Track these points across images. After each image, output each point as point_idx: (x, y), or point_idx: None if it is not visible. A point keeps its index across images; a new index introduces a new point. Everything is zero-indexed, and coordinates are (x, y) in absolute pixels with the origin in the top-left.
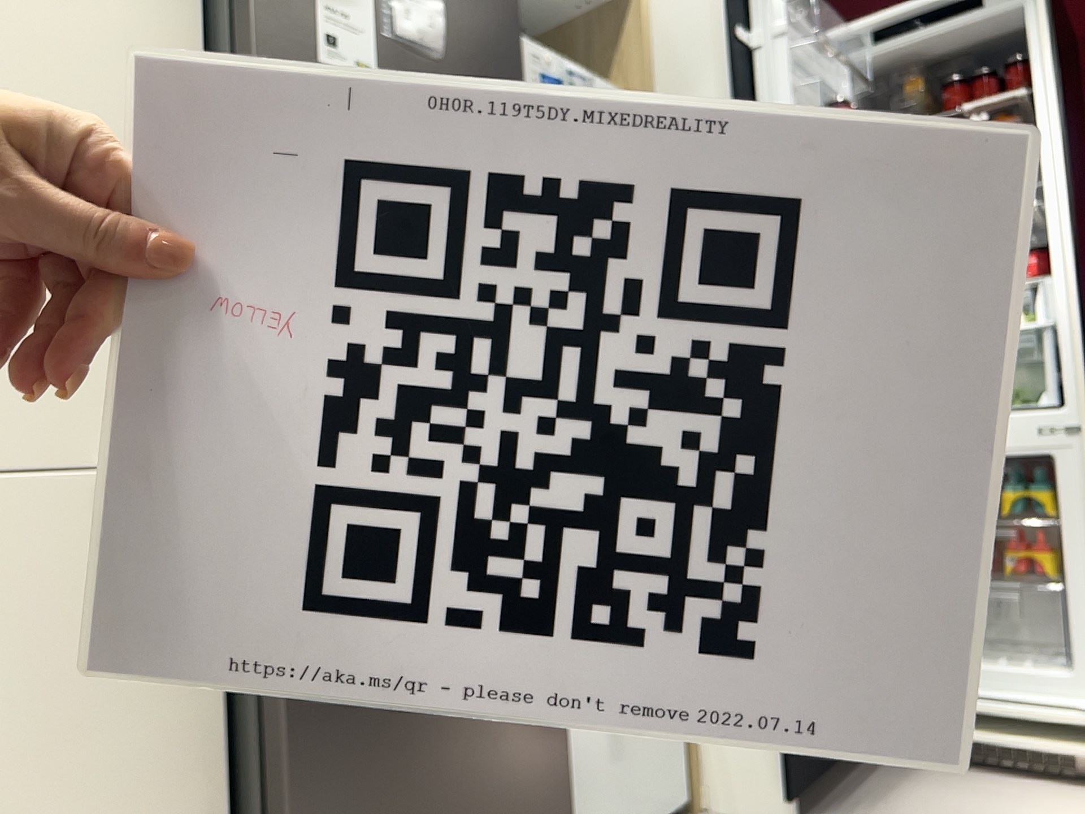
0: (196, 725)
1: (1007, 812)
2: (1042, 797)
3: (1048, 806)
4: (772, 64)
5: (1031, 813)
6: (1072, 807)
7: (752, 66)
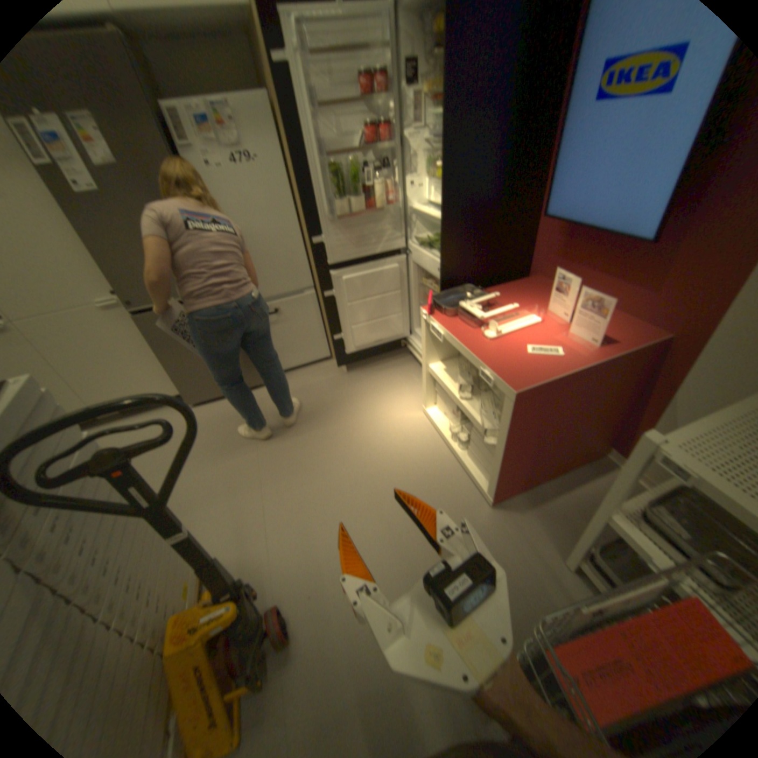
0: (144, 343)
1: (400, 385)
2: (419, 384)
3: (415, 387)
4: (295, 74)
5: (405, 388)
6: (420, 390)
7: (288, 75)
